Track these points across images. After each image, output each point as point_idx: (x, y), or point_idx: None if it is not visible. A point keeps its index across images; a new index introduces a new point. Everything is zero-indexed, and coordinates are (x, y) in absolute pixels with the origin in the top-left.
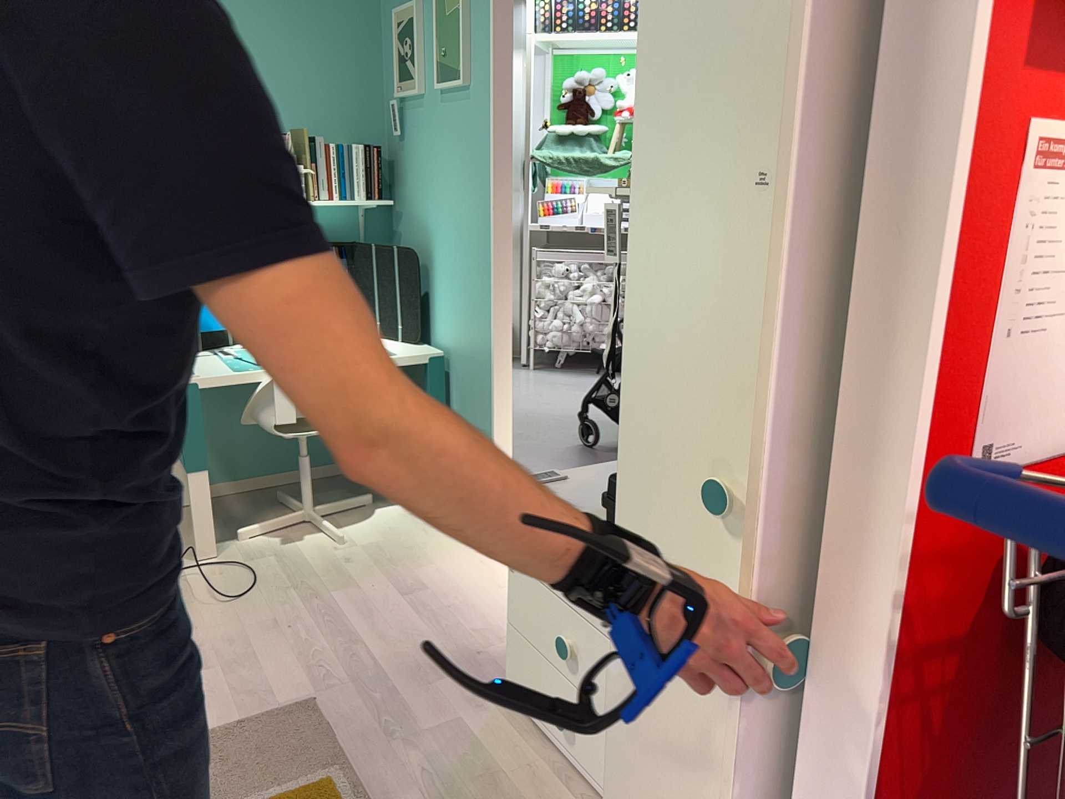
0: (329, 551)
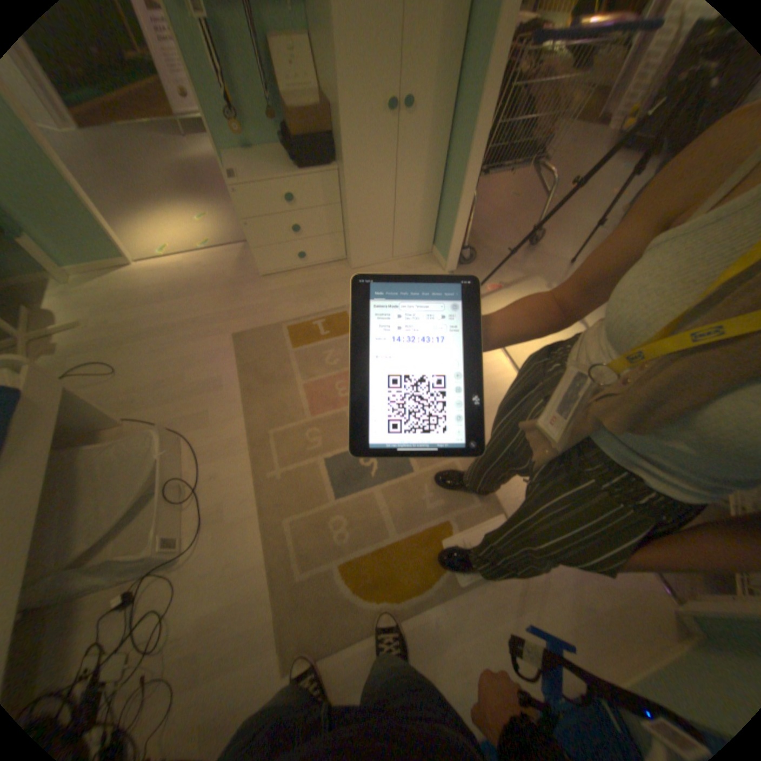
0: (83, 331)
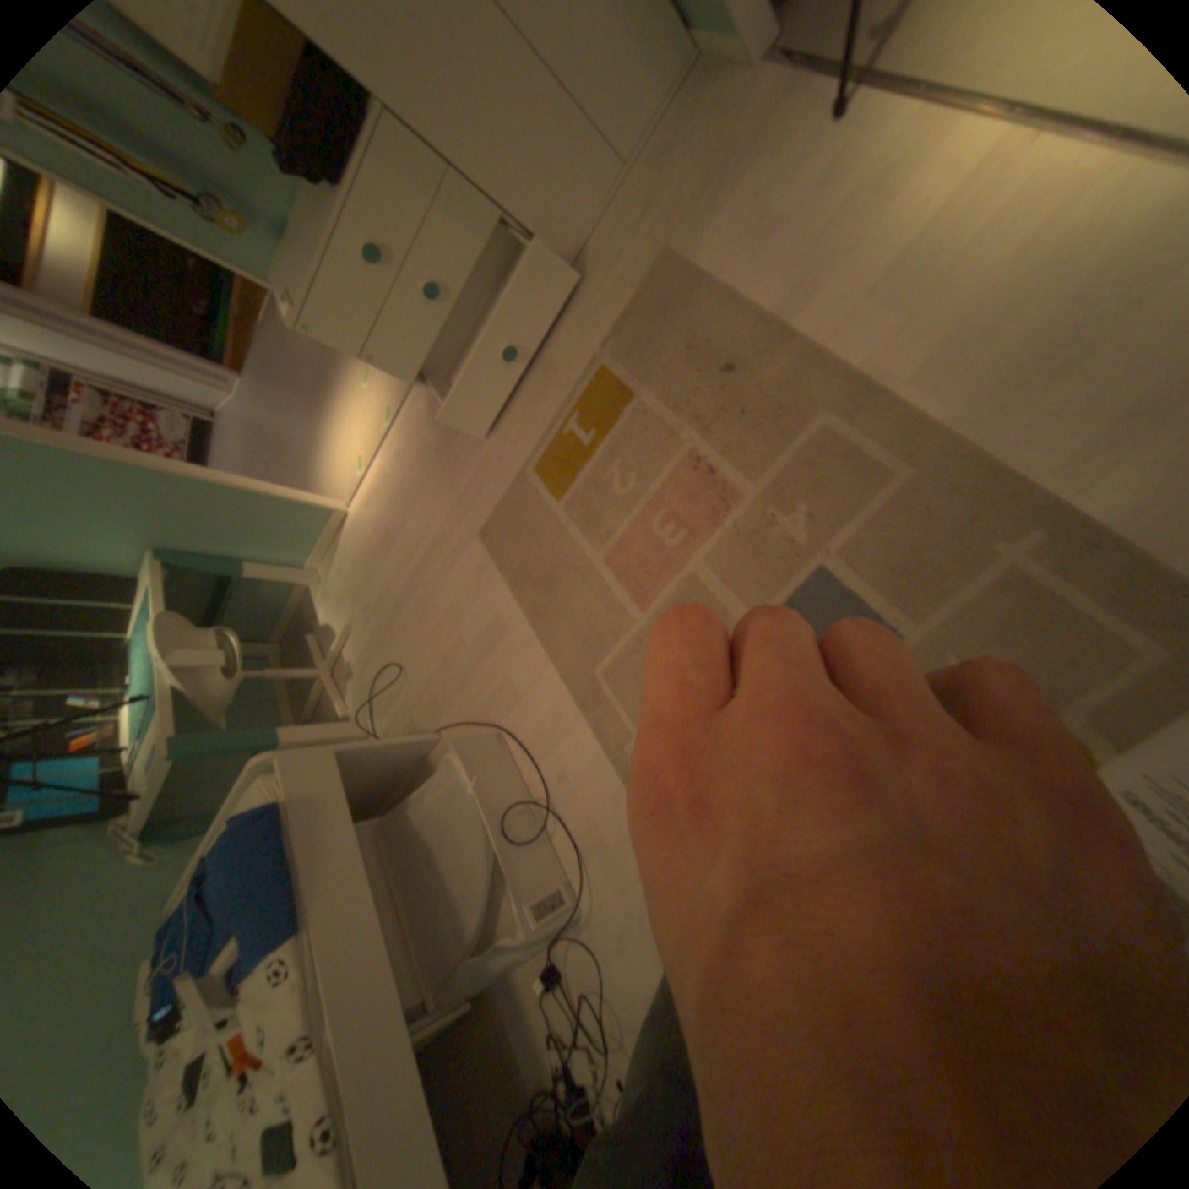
0: (356, 629)
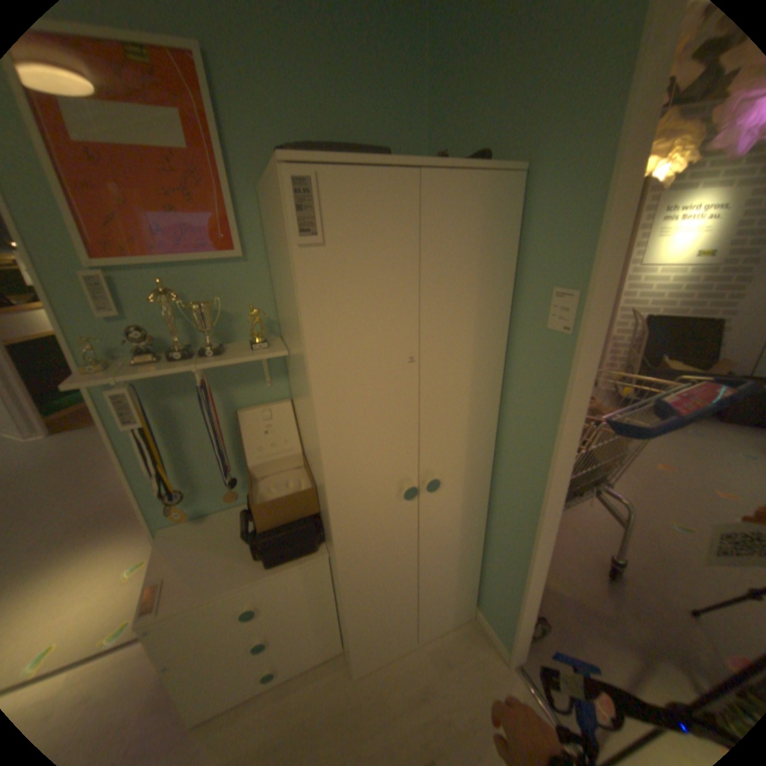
0: None
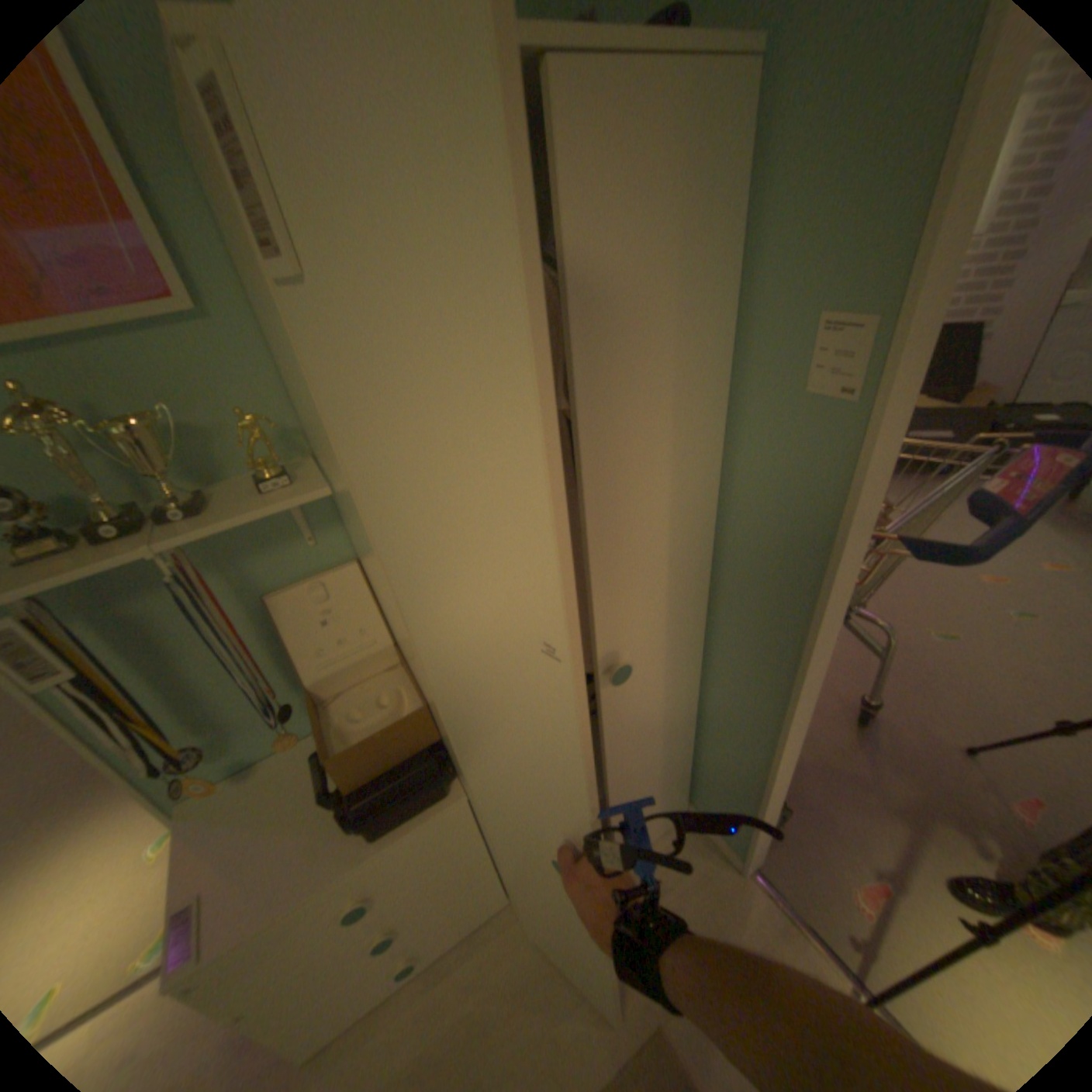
0: None
